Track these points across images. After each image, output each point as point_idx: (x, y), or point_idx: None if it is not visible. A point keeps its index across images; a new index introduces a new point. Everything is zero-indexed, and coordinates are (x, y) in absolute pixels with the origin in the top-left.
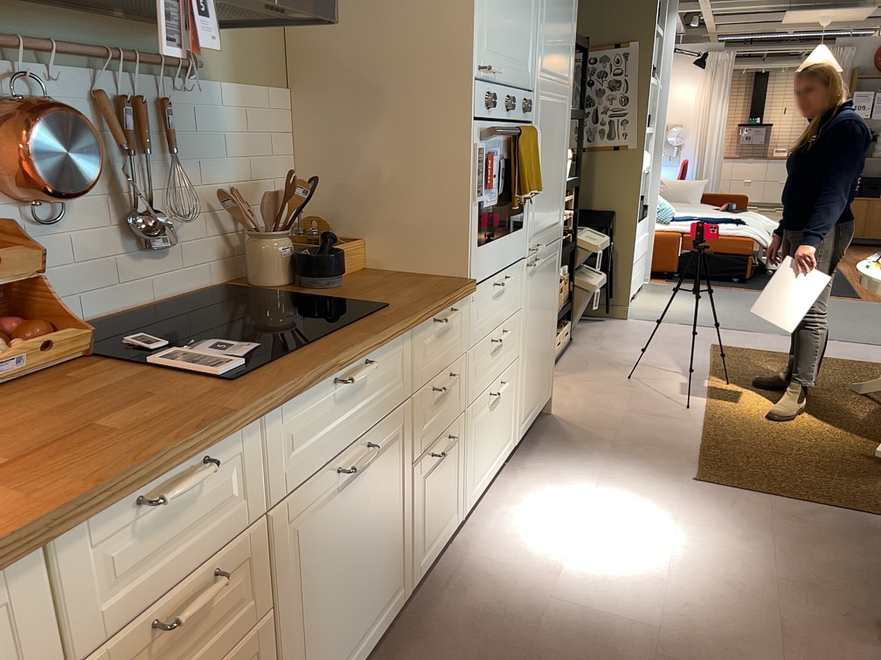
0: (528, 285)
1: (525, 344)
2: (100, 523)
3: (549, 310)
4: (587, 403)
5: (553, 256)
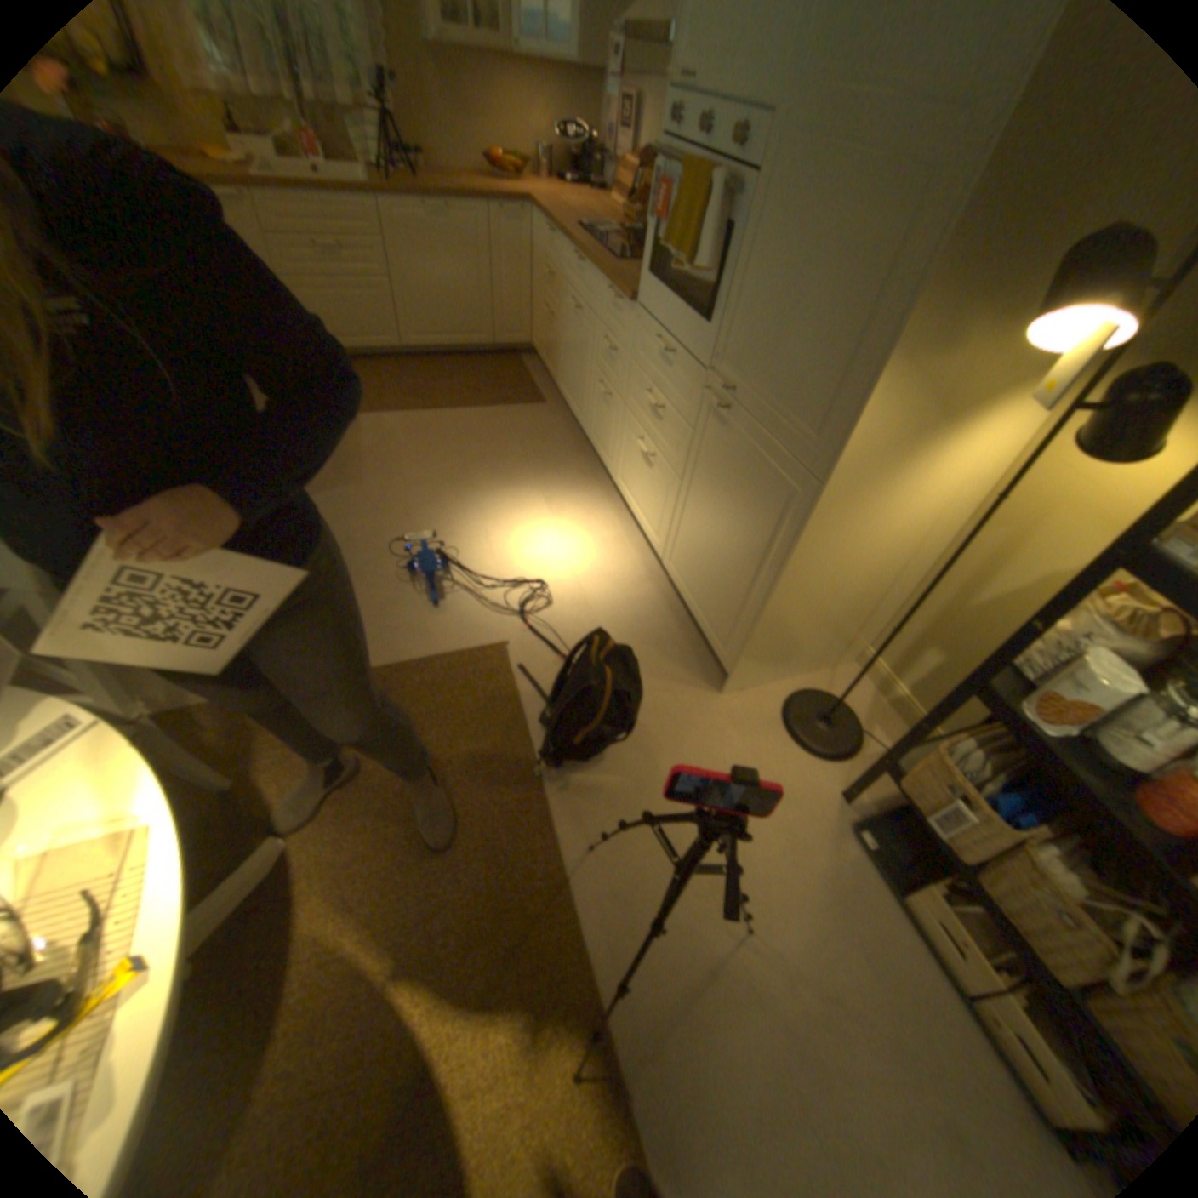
0: (708, 421)
1: (690, 487)
2: (545, 224)
3: (748, 546)
4: (715, 758)
5: (783, 481)
